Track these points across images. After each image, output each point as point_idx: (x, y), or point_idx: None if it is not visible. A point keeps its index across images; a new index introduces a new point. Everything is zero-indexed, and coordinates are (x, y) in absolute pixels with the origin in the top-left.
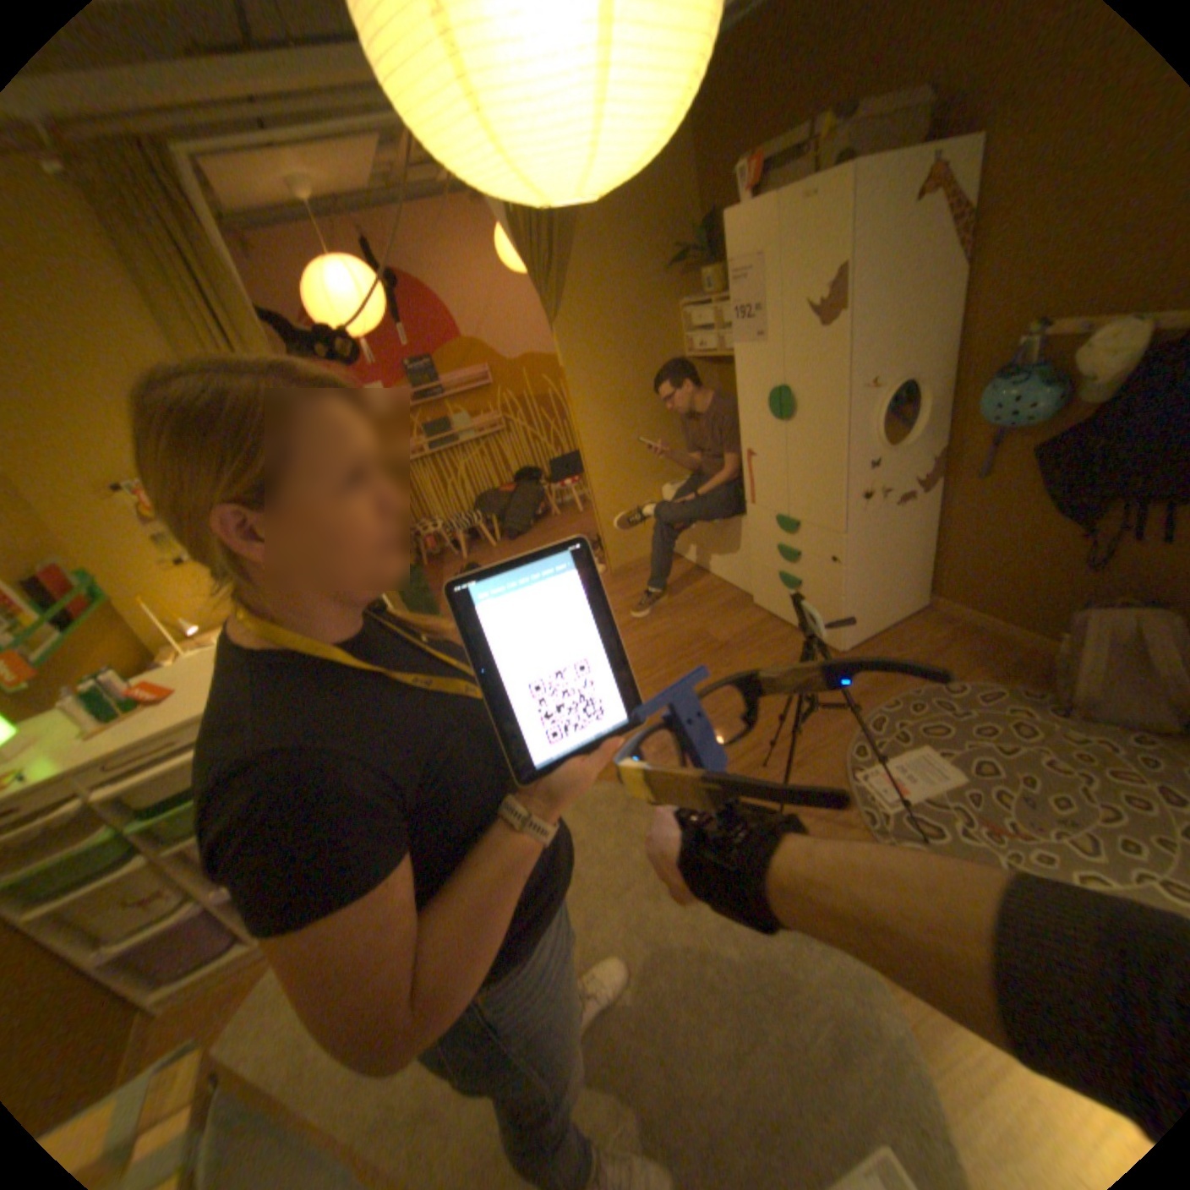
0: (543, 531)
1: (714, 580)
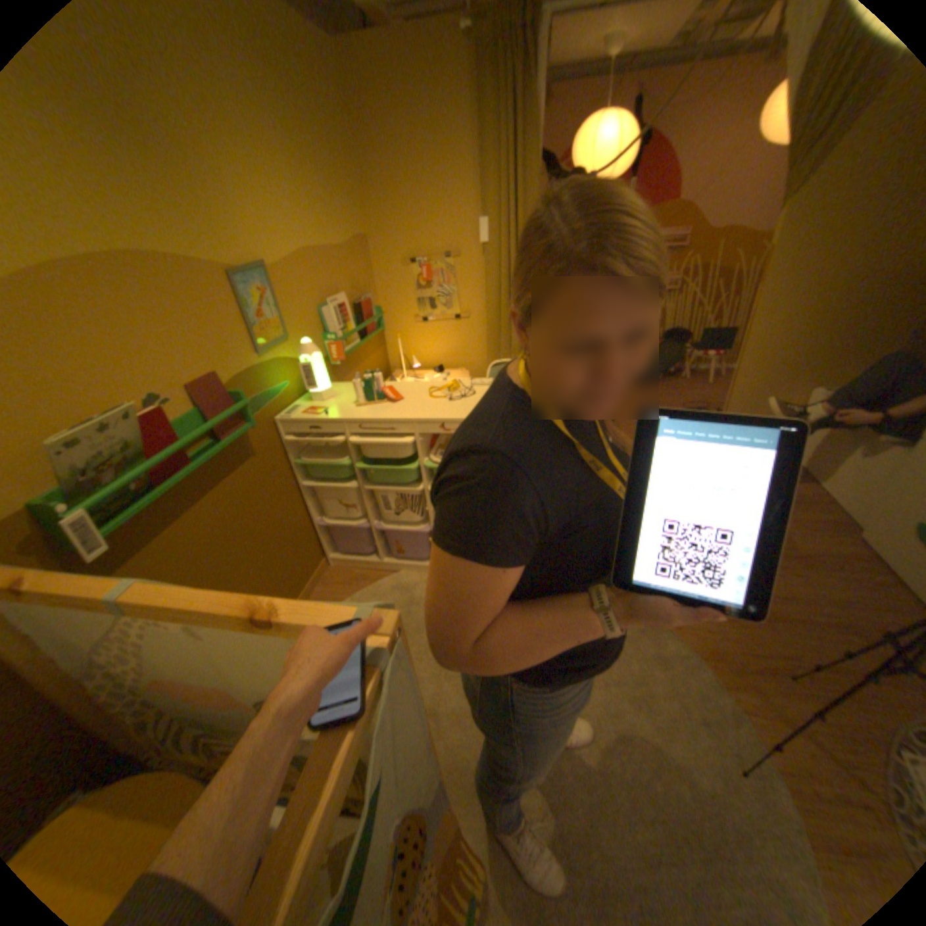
0: (668, 386)
1: (825, 495)
